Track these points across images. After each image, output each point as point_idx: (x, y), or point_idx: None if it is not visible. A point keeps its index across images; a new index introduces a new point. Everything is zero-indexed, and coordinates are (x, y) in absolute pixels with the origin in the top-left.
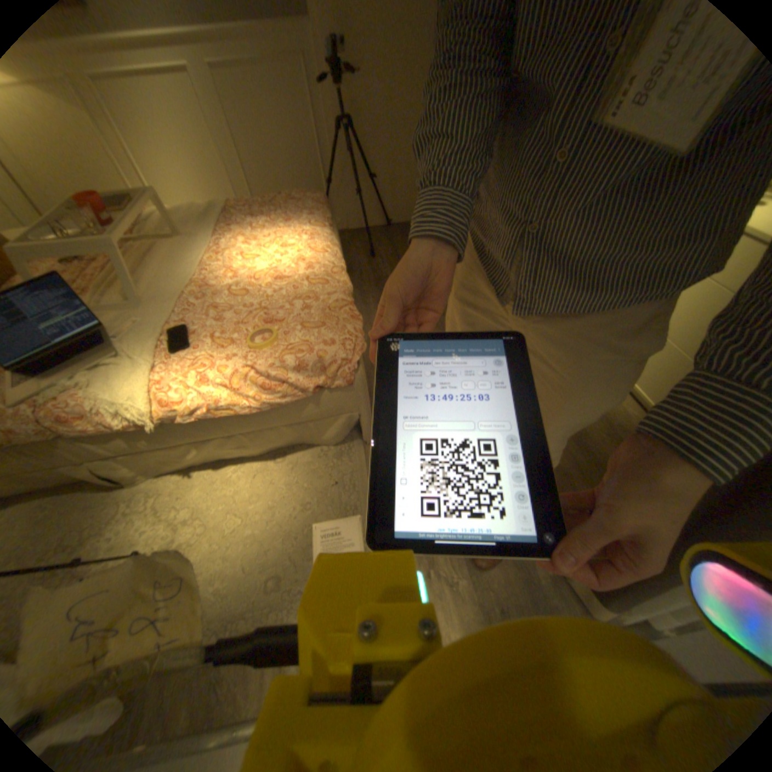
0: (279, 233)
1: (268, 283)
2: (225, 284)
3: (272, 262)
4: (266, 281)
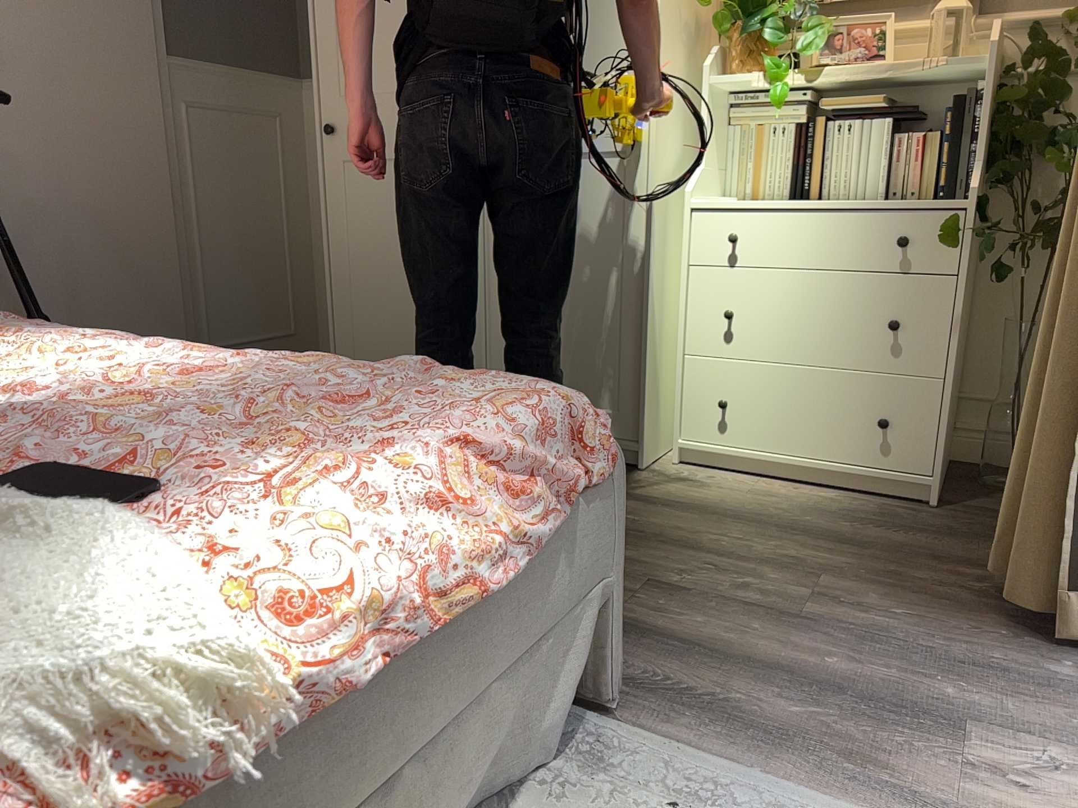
0: (6, 349)
1: (177, 384)
2: (2, 418)
3: (85, 380)
4: (142, 393)
